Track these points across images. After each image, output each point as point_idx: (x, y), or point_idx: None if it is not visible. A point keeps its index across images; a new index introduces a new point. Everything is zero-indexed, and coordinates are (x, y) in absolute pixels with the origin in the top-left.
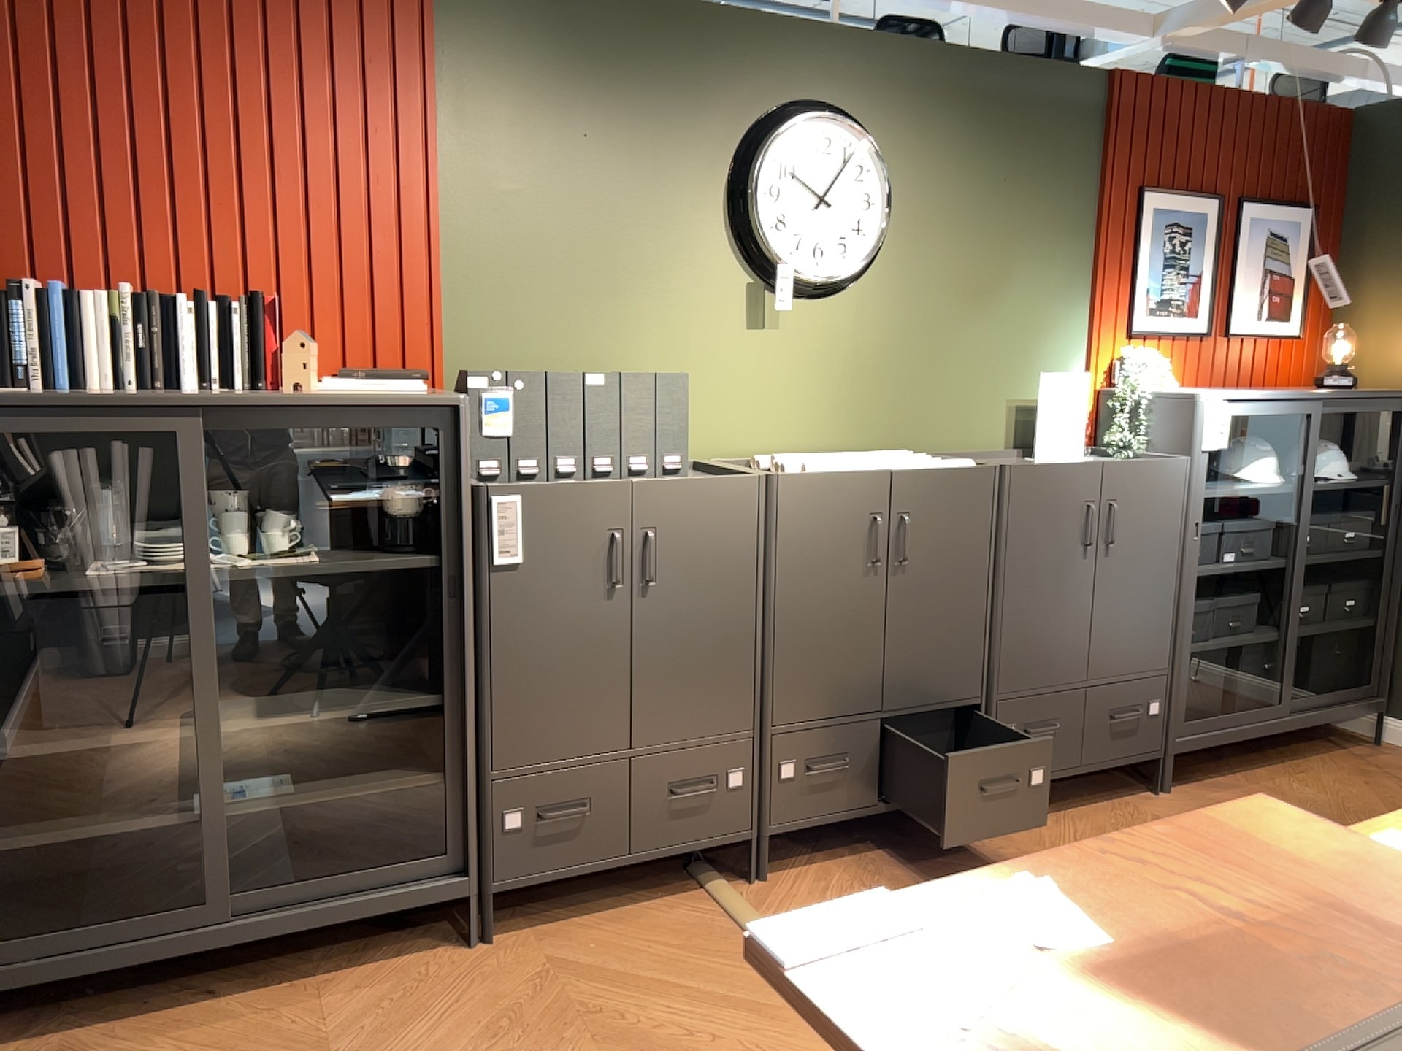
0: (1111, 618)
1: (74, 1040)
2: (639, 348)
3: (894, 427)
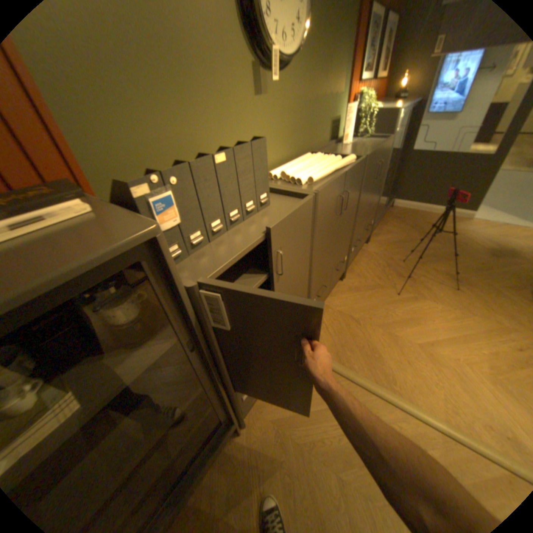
0: (372, 201)
1: None
2: (208, 120)
3: (303, 141)
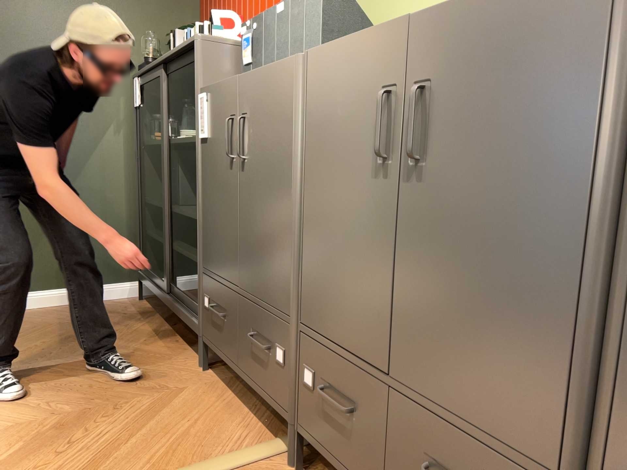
0: None
1: (148, 313)
2: None
3: None
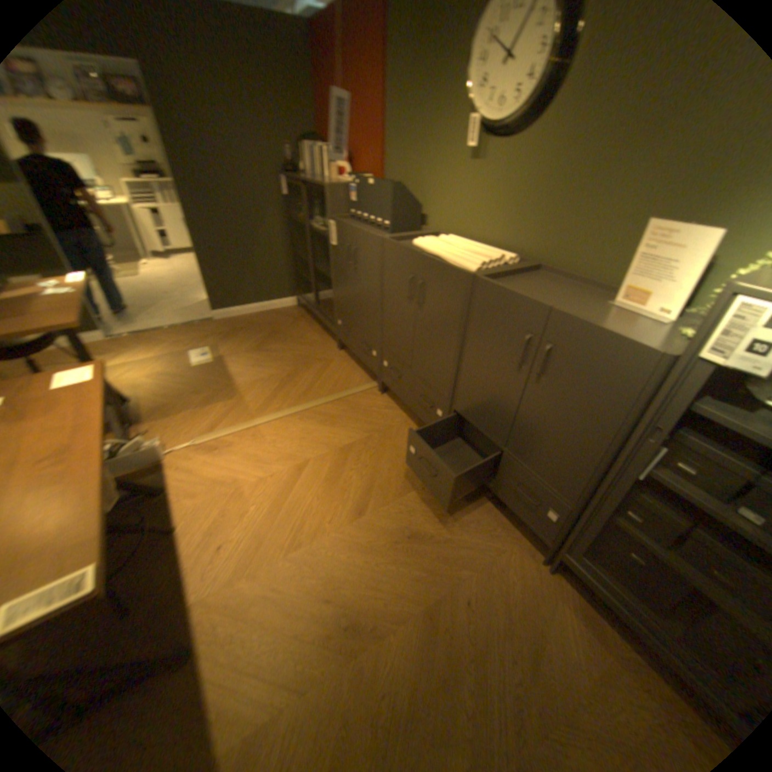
0: (529, 427)
1: (304, 316)
2: (429, 168)
3: (536, 240)
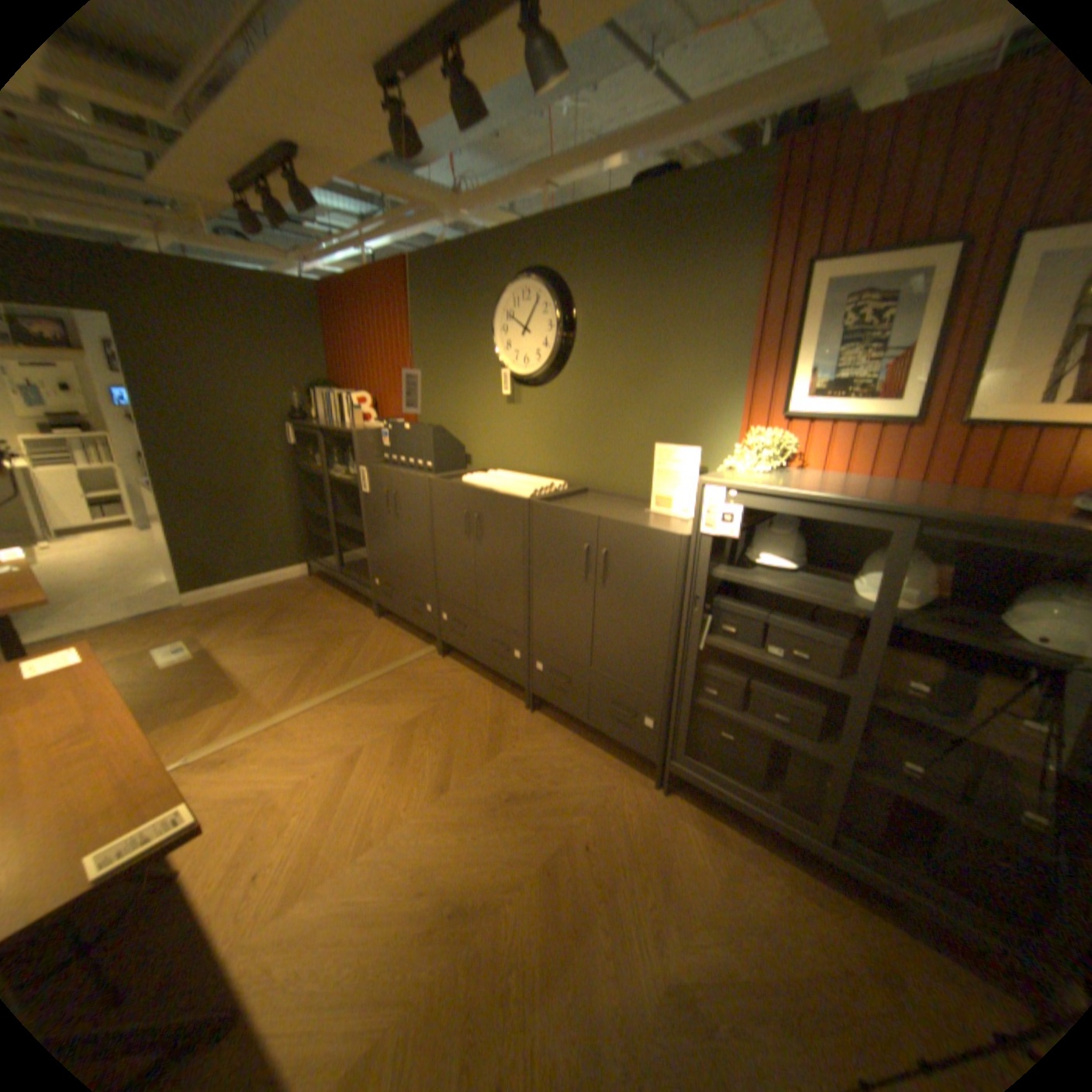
0: (607, 633)
1: (323, 585)
2: (468, 412)
3: (579, 468)
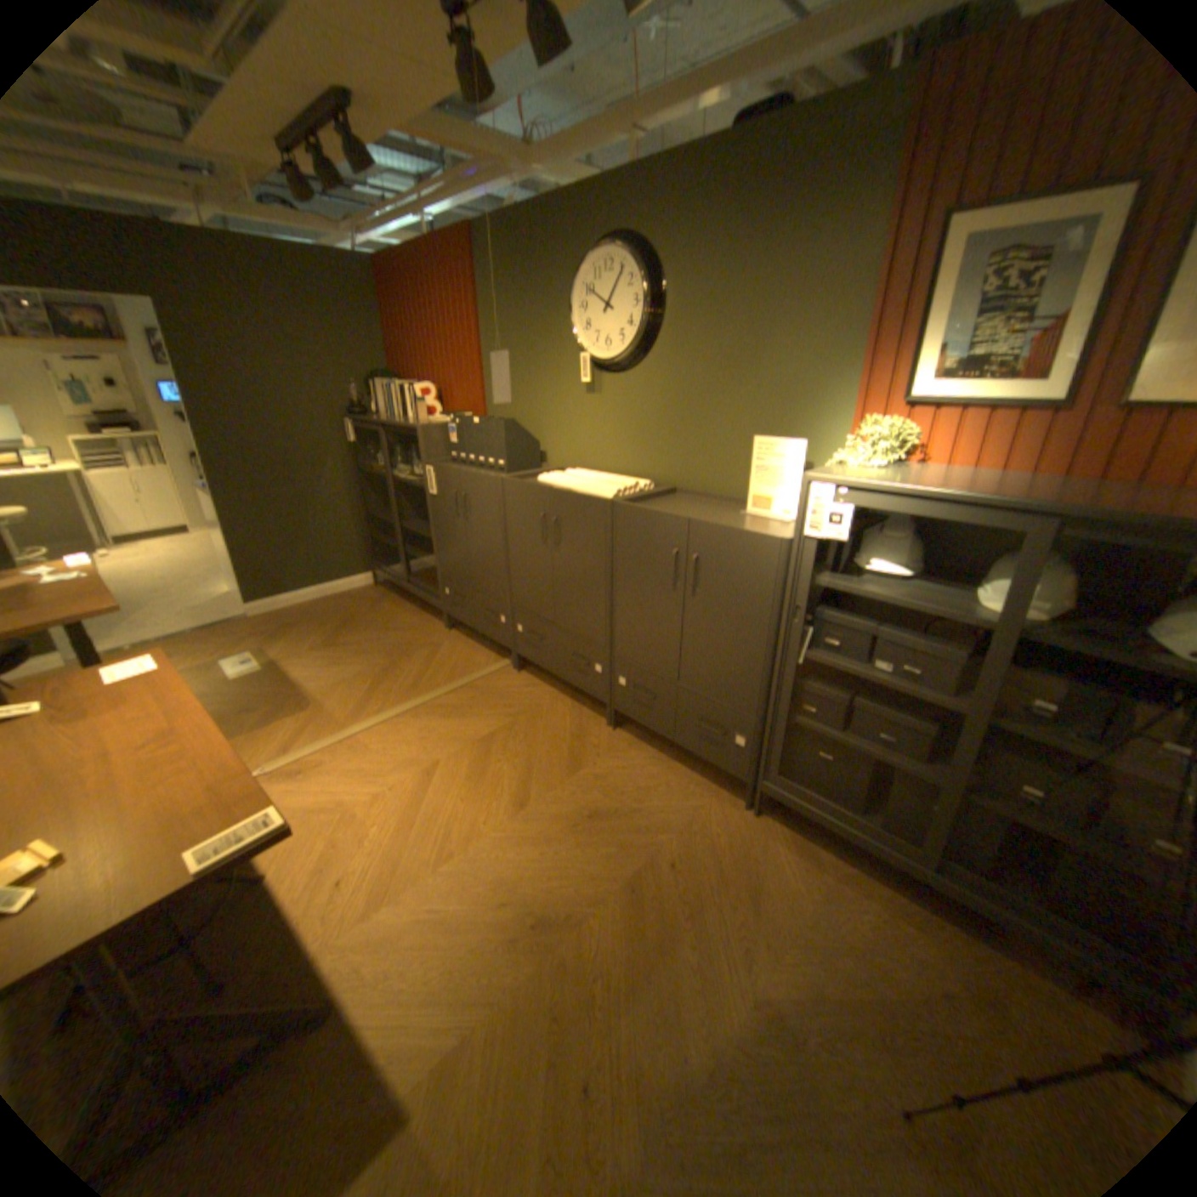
0: (697, 647)
1: (390, 596)
2: (543, 405)
3: (667, 466)
